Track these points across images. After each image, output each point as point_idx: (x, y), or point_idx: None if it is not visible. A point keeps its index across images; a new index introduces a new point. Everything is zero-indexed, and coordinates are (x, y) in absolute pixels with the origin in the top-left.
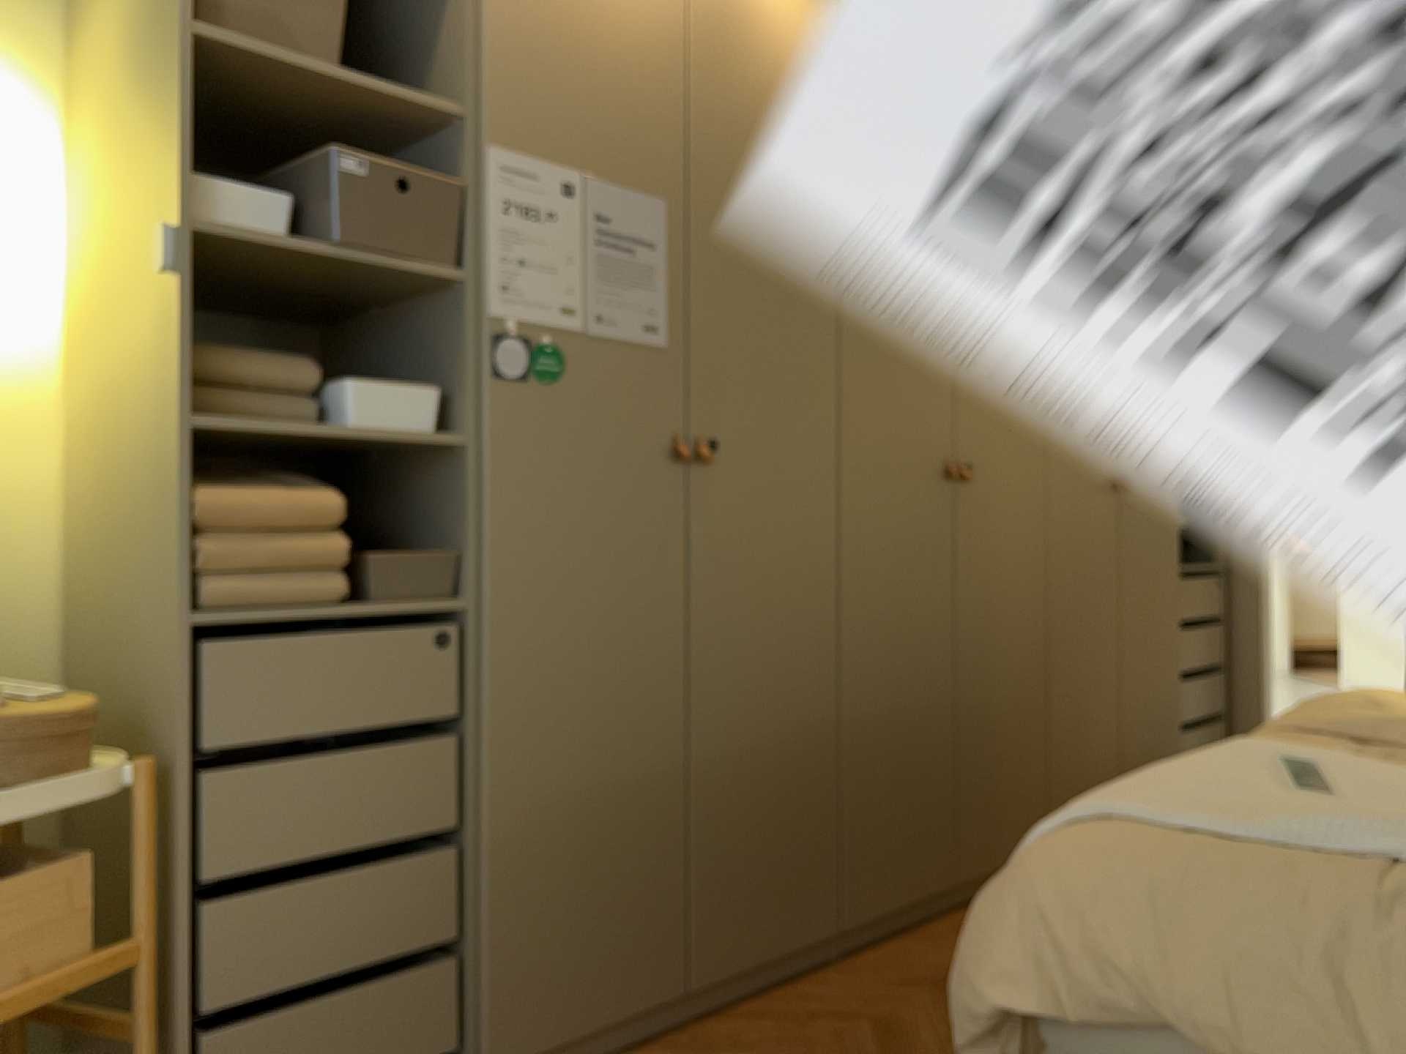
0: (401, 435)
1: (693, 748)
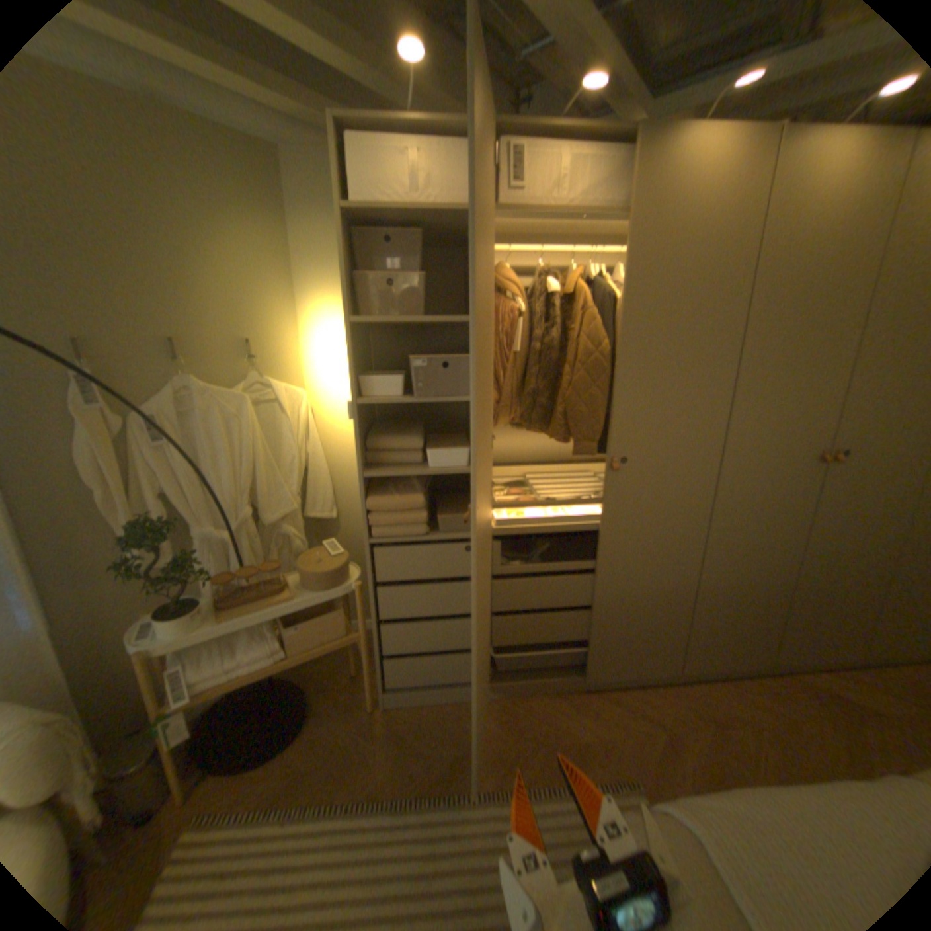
0: (451, 470)
1: (597, 595)
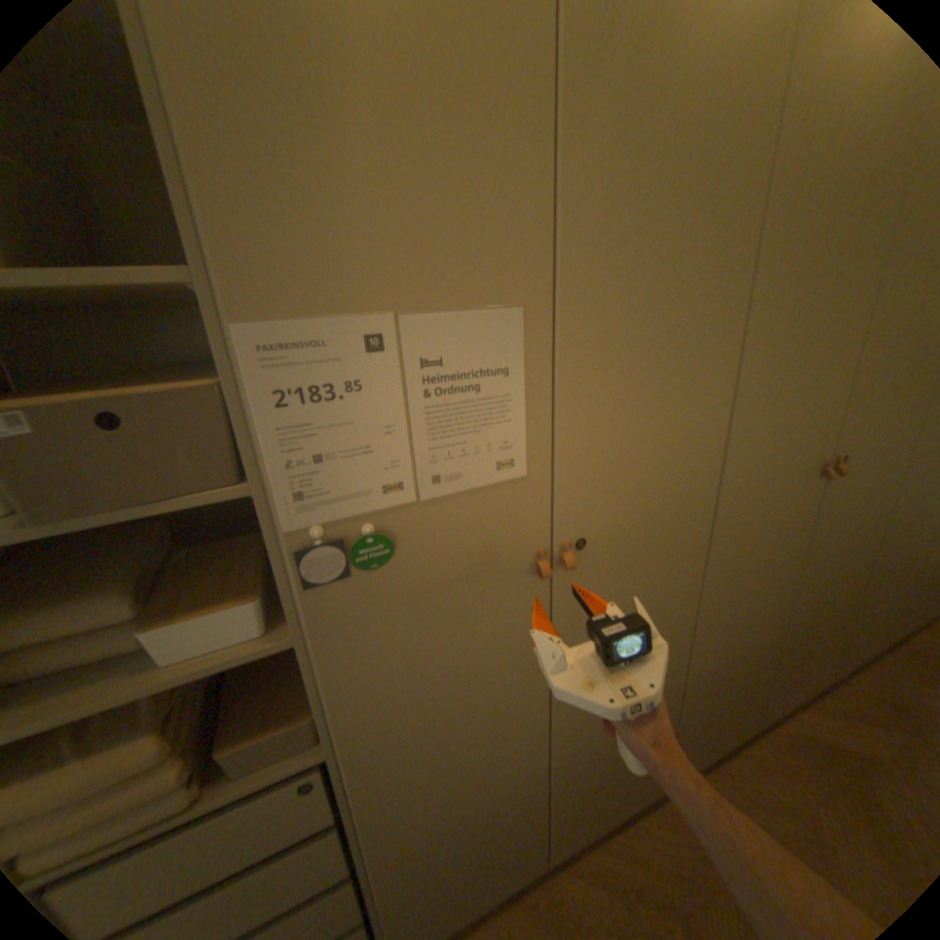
0: (224, 656)
1: (556, 752)
